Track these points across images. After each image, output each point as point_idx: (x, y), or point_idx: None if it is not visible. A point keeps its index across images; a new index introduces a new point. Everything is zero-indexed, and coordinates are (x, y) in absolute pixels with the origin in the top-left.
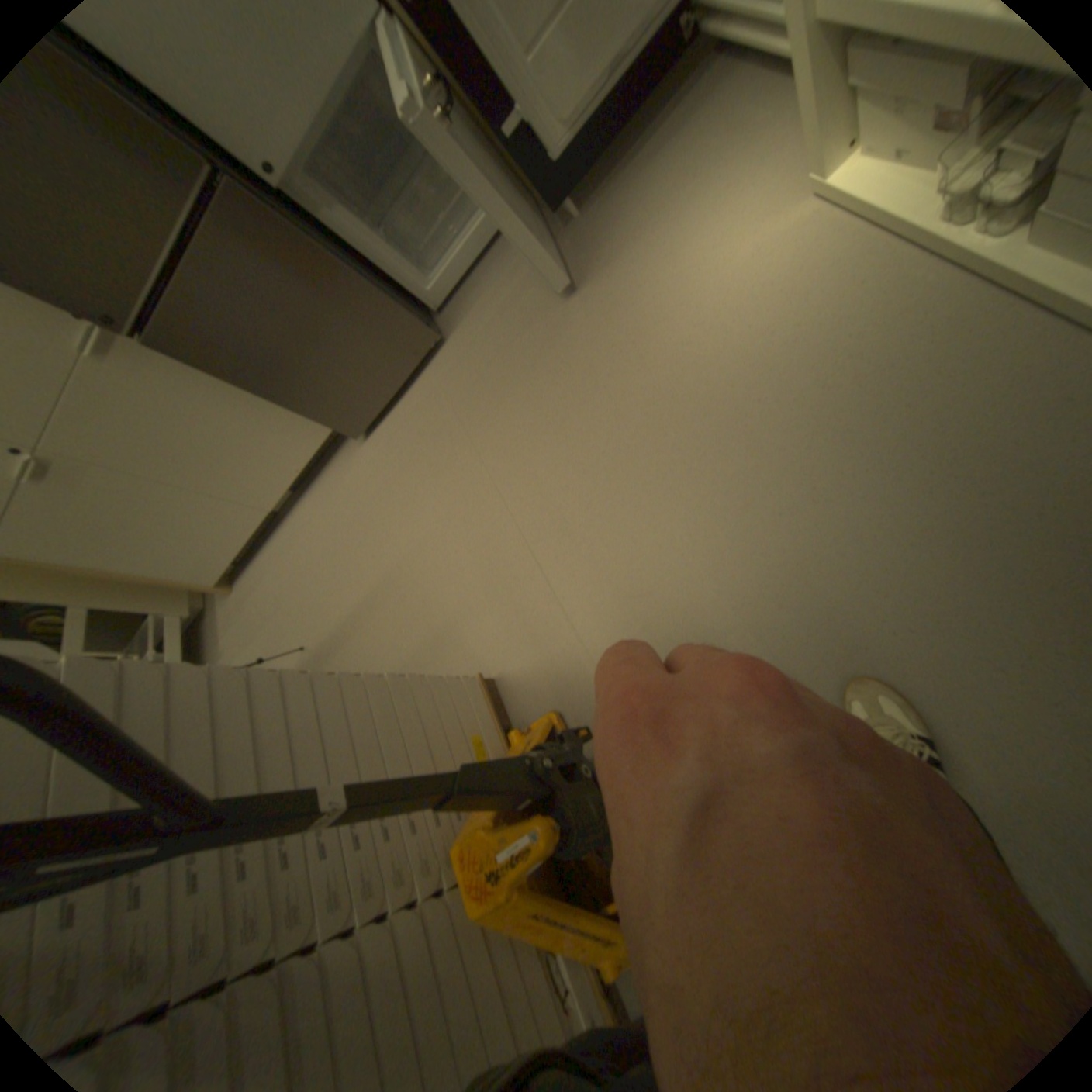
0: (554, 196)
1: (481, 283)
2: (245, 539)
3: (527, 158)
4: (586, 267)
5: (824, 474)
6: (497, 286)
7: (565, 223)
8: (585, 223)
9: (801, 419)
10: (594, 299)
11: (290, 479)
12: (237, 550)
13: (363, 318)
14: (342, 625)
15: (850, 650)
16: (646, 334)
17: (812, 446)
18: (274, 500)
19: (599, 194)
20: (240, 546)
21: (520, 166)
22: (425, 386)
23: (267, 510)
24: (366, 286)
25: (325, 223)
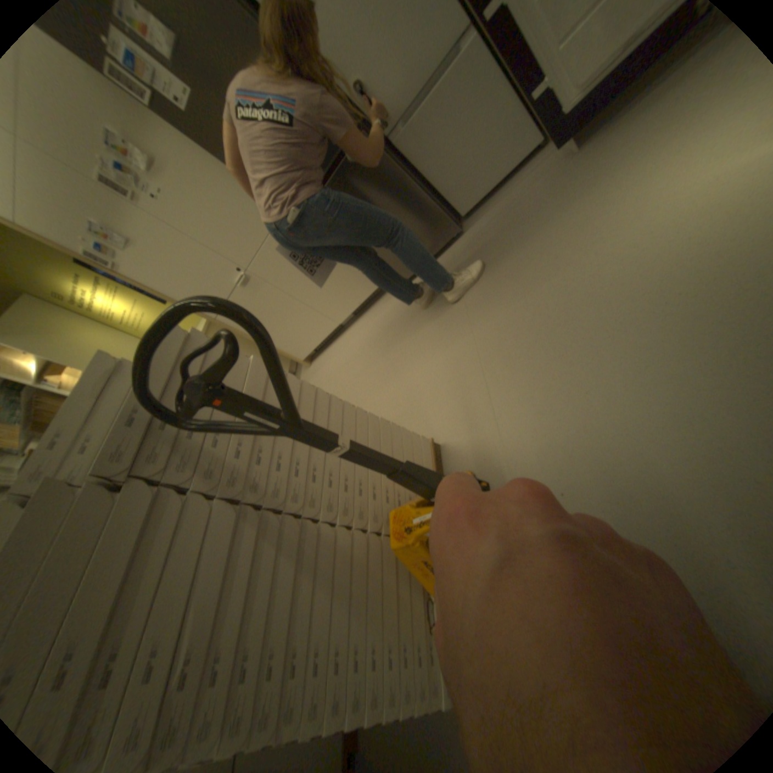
0: (562, 138)
1: (497, 196)
2: (324, 337)
3: (546, 112)
4: (573, 188)
5: (718, 355)
6: (507, 198)
7: (566, 156)
8: (582, 156)
9: (712, 311)
10: (573, 211)
11: (354, 307)
12: (318, 342)
13: (417, 214)
14: (362, 395)
15: (698, 484)
16: (605, 238)
17: (715, 332)
18: (343, 318)
19: (598, 135)
20: (320, 340)
21: (541, 117)
22: (444, 261)
23: (338, 322)
24: (423, 195)
25: (409, 156)
